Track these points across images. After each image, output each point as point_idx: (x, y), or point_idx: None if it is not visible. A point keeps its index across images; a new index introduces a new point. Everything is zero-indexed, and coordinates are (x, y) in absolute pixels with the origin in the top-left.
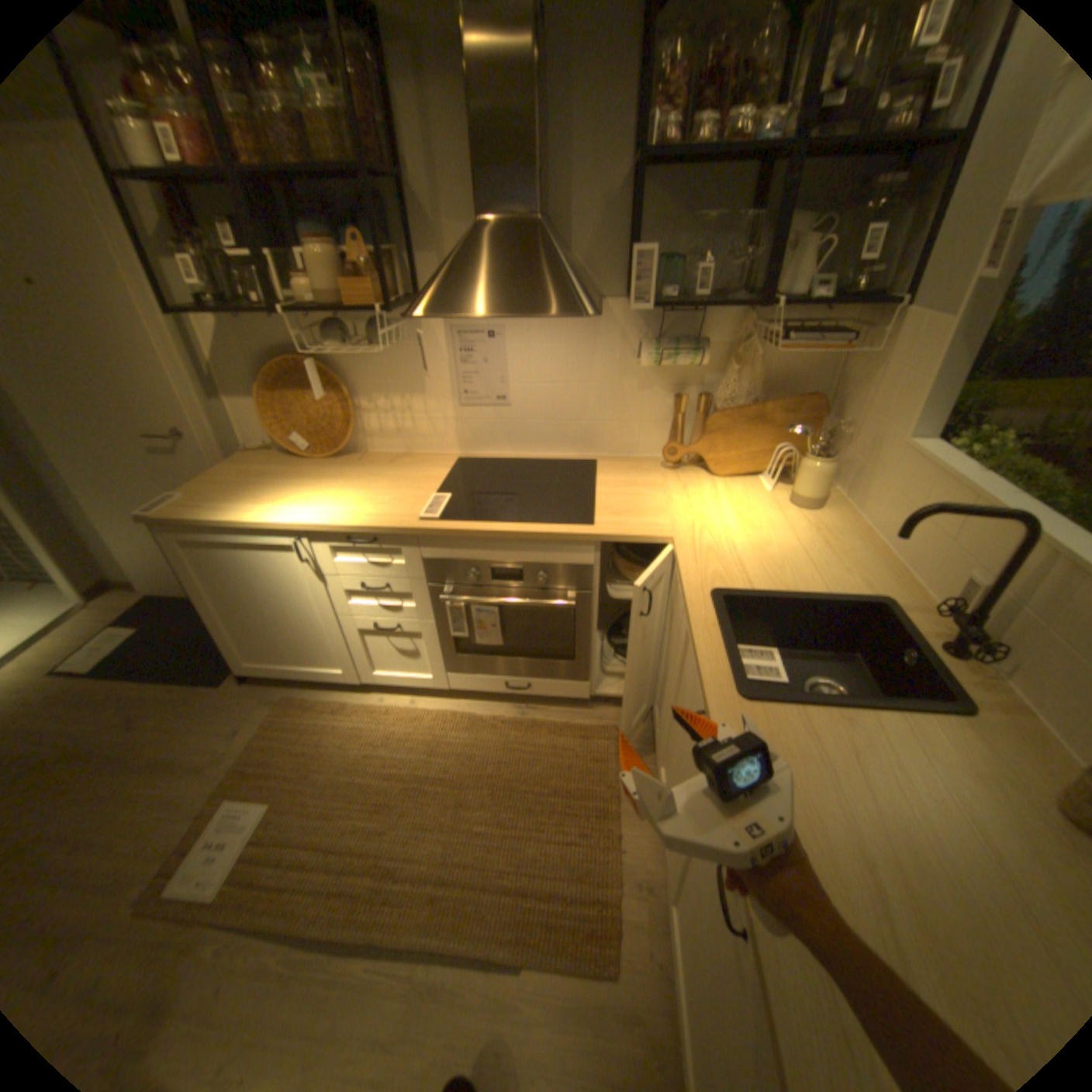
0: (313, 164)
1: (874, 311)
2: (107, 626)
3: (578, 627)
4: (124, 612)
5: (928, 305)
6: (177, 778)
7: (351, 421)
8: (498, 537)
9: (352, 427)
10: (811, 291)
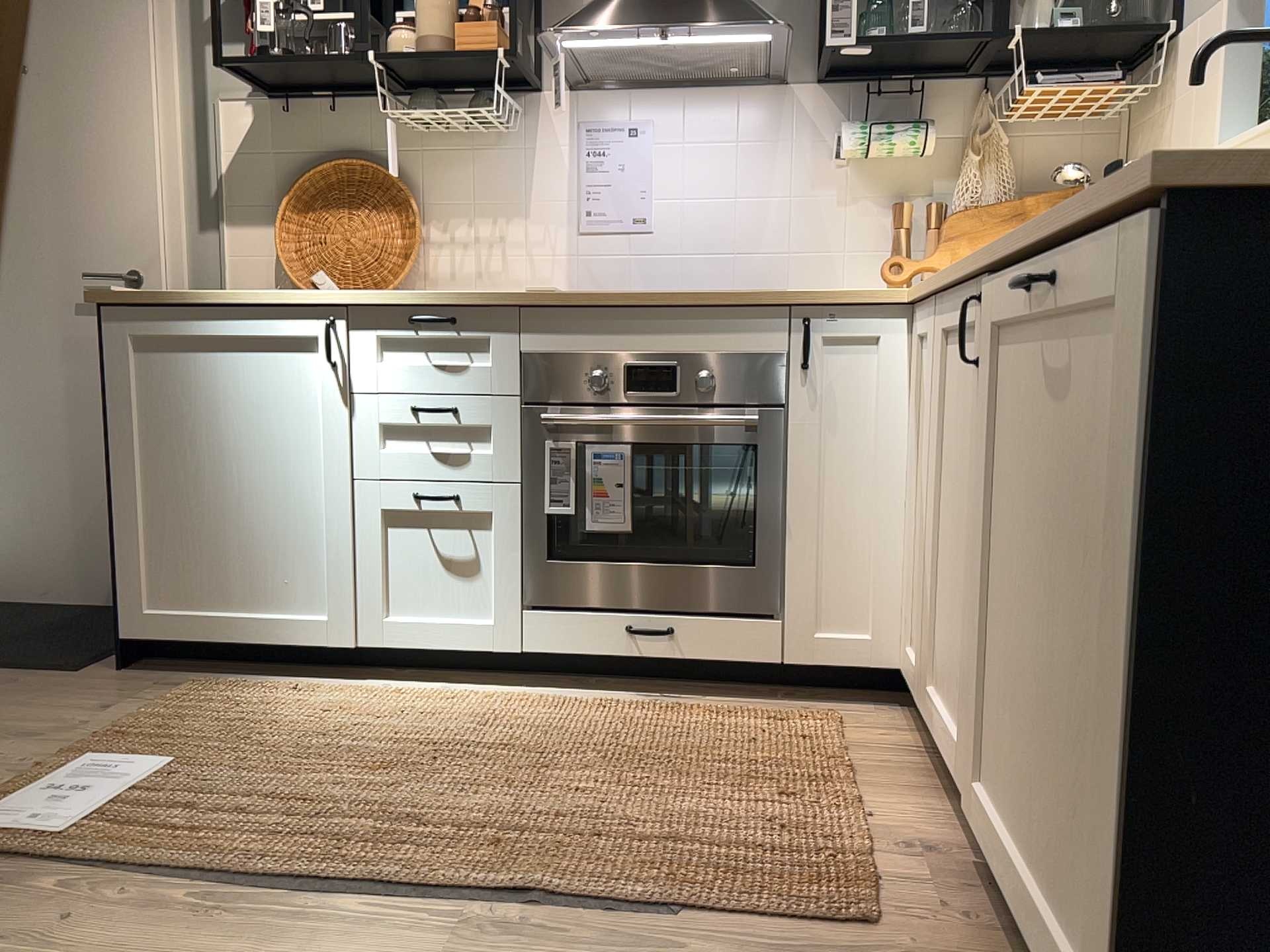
0: None
1: (1139, 80)
2: None
3: (765, 490)
4: None
5: (1193, 20)
6: None
7: (412, 251)
8: (645, 305)
9: (412, 257)
10: (1050, 34)
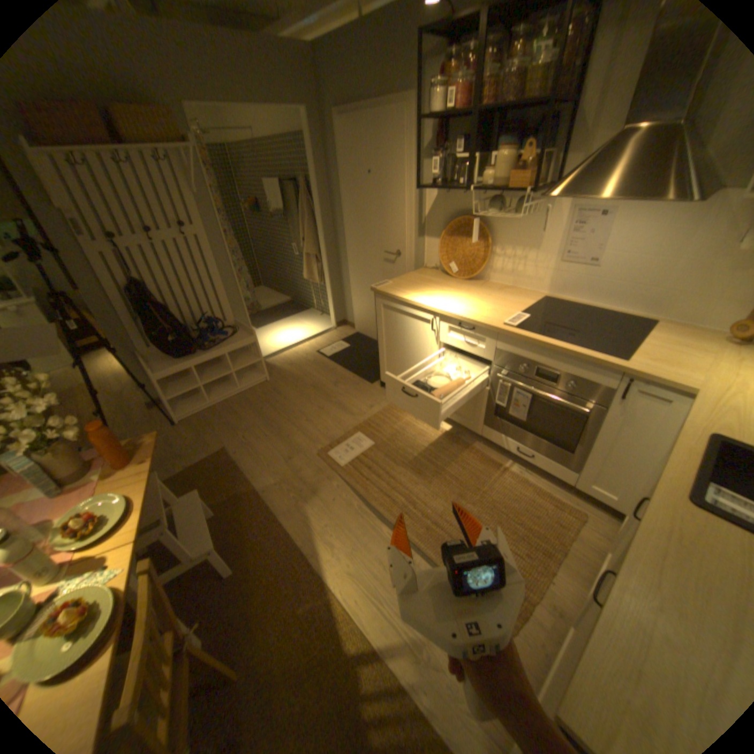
0: (522, 98)
1: None
2: (339, 340)
3: (585, 432)
4: (347, 336)
5: None
6: (345, 413)
7: (485, 260)
8: (549, 348)
9: (485, 263)
10: None
